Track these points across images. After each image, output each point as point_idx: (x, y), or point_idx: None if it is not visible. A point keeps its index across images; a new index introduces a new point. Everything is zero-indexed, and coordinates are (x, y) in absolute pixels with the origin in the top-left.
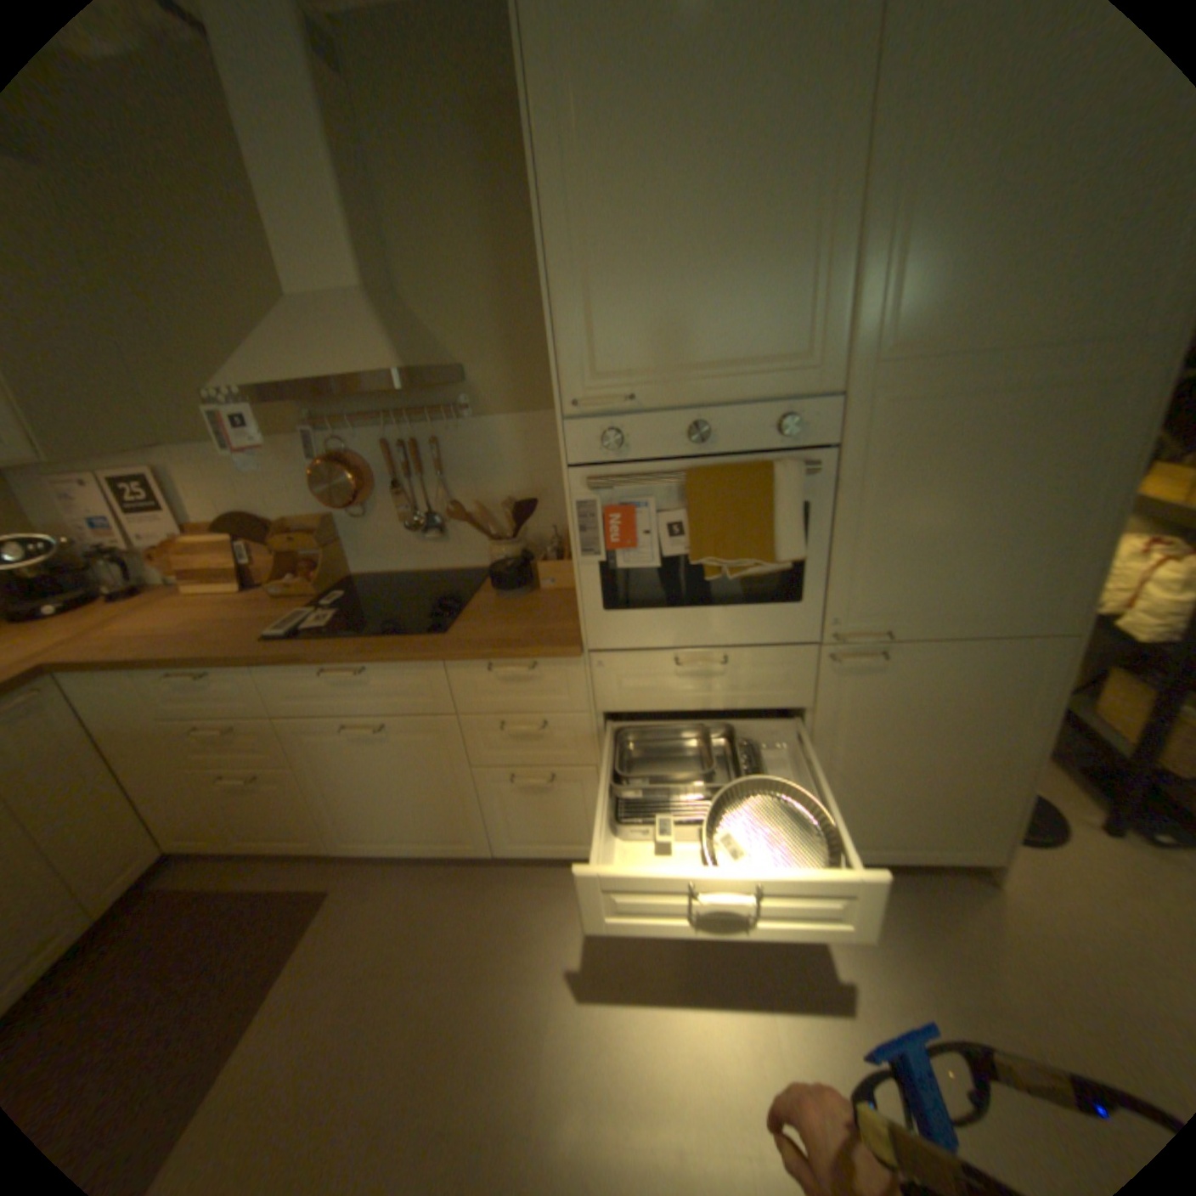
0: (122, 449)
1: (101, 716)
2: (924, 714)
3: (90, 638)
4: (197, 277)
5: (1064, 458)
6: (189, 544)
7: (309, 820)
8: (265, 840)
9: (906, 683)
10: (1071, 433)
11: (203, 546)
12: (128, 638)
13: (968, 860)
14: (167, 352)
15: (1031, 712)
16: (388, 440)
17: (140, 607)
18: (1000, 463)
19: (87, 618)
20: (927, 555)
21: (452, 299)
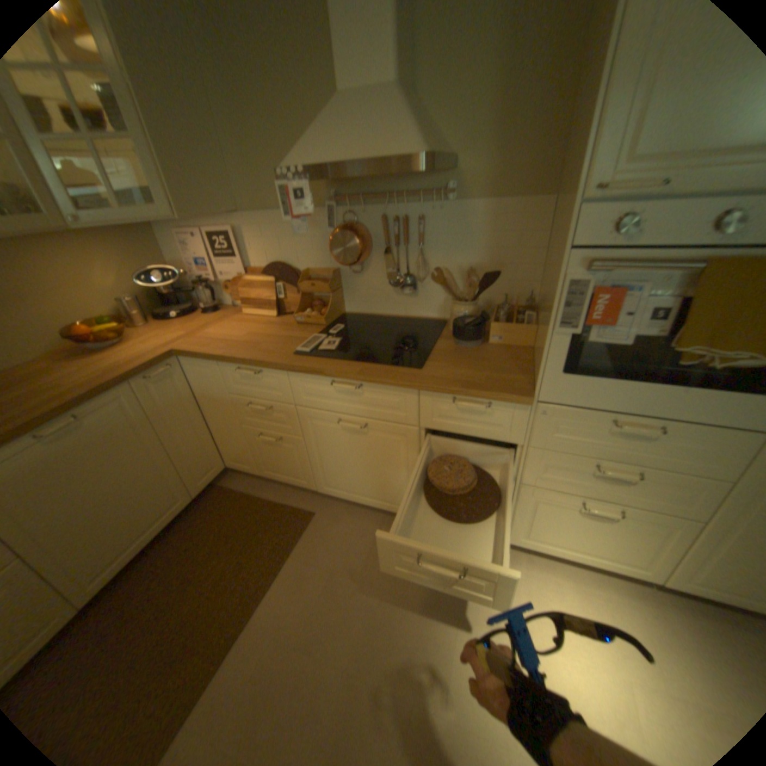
0: (214, 211)
1: (199, 384)
2: None
3: (195, 334)
4: (271, 78)
5: None
6: (249, 280)
7: (308, 468)
8: (281, 473)
9: None
10: None
11: (257, 282)
12: (215, 338)
13: None
14: (246, 140)
15: None
16: (387, 214)
17: (220, 317)
18: None
19: (192, 321)
20: None
21: (461, 93)
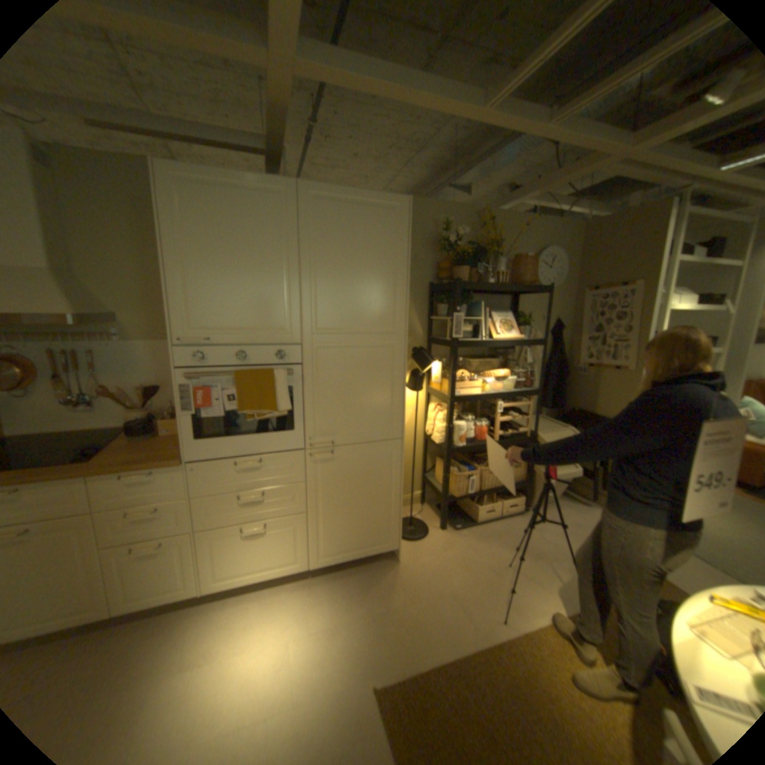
0: None
1: None
2: (352, 479)
3: None
4: None
5: (381, 372)
6: None
7: None
8: None
9: (342, 465)
10: (381, 364)
11: None
12: None
13: (382, 550)
14: None
15: (392, 472)
16: (54, 350)
17: None
18: (361, 373)
19: None
20: (341, 408)
21: (112, 281)
